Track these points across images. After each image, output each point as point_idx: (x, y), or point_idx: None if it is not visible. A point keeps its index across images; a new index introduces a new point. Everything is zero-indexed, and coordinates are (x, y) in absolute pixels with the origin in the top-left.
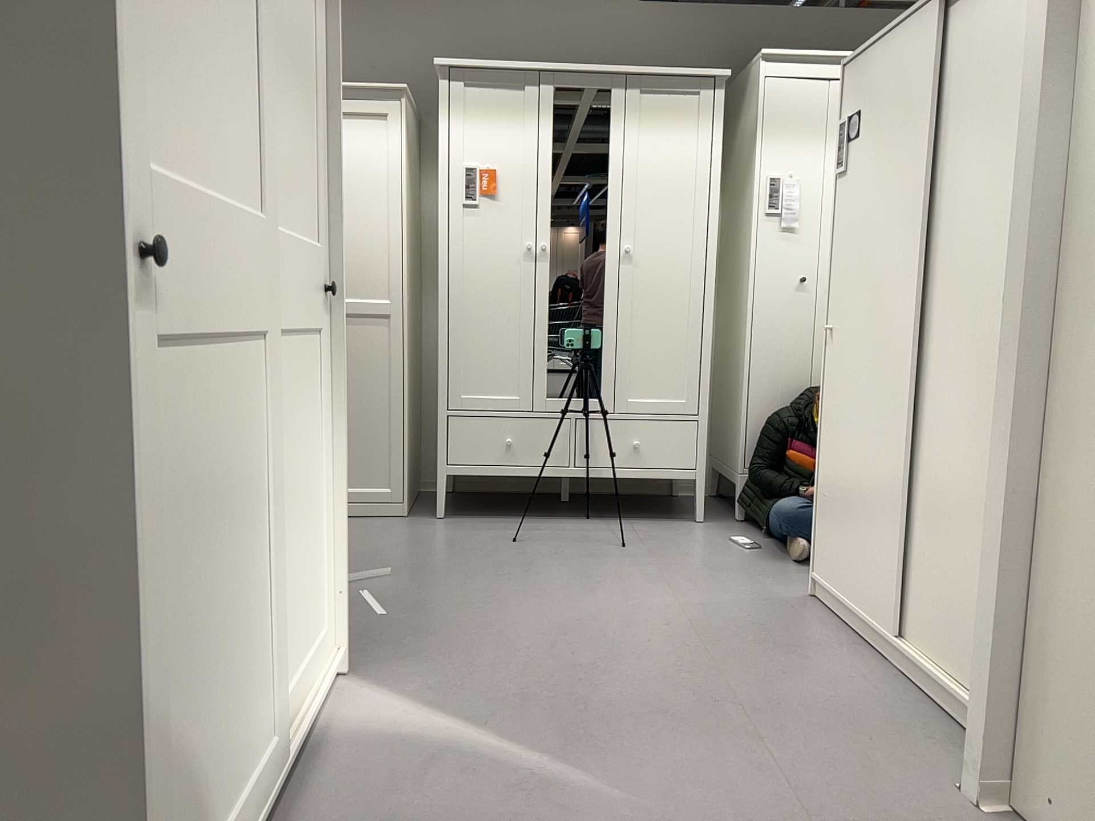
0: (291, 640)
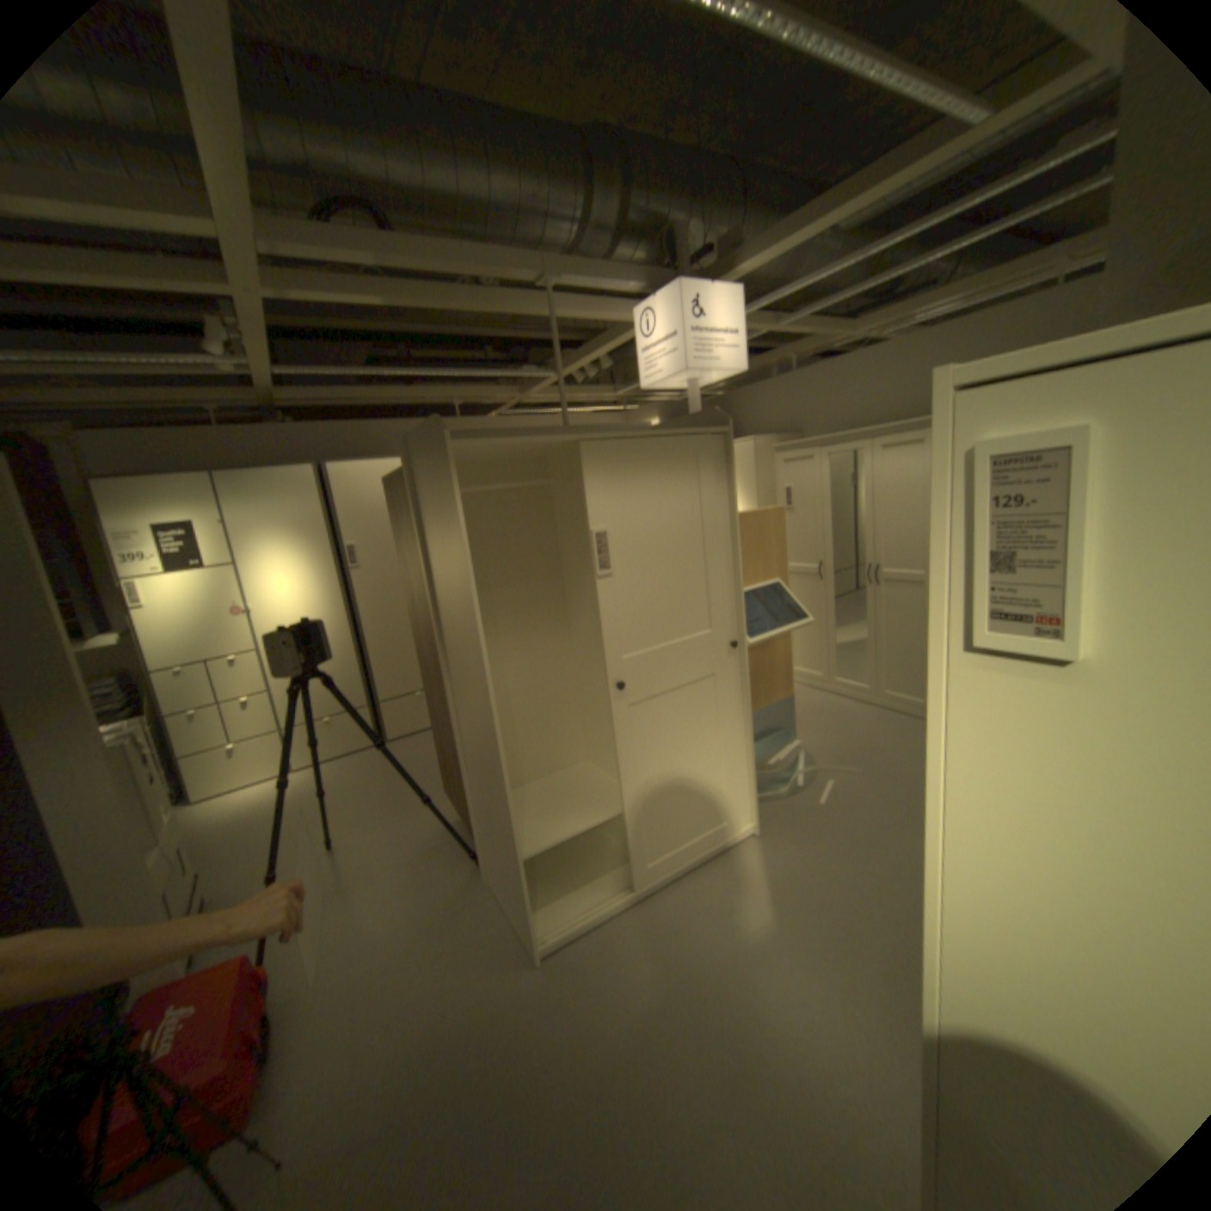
0: (691, 819)
